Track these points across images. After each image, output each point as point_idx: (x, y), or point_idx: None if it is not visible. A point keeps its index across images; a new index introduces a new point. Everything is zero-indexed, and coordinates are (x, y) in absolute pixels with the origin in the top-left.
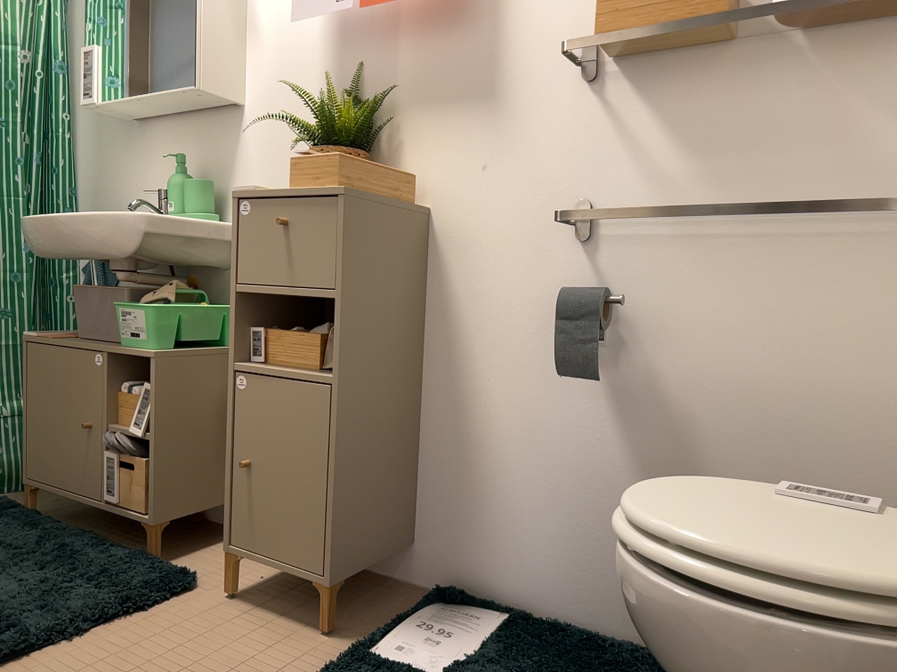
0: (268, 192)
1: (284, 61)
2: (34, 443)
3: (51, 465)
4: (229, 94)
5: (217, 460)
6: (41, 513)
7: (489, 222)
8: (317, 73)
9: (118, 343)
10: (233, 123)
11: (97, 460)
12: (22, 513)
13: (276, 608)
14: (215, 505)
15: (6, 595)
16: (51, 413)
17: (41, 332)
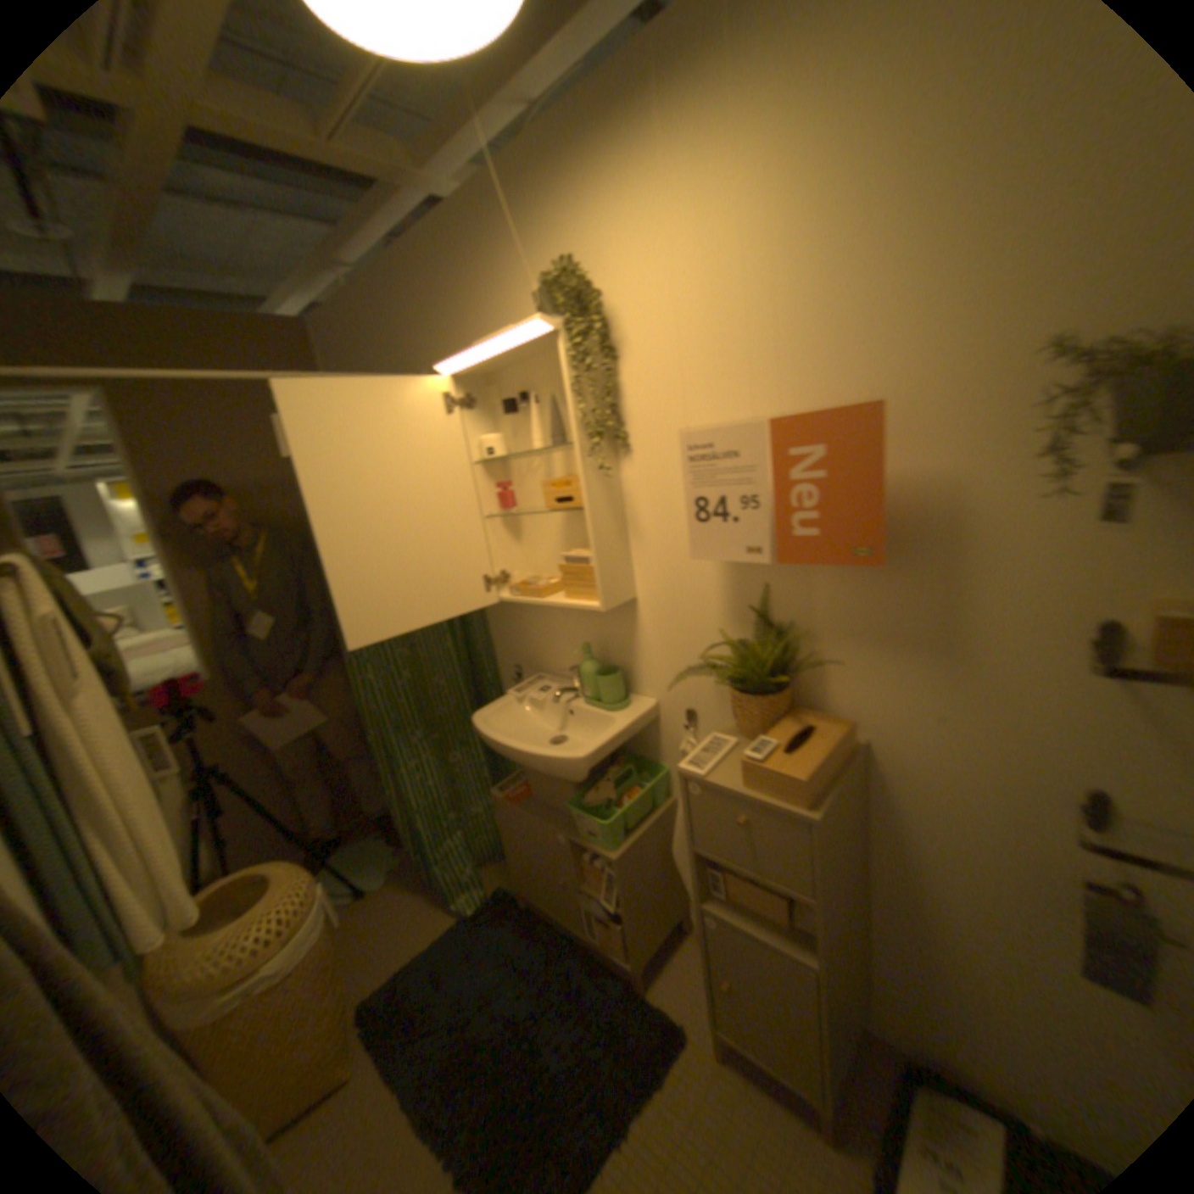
0: (721, 787)
1: (673, 564)
2: (516, 871)
3: (534, 892)
4: (623, 598)
5: (667, 900)
6: (531, 915)
7: (951, 773)
8: (713, 583)
9: (571, 822)
10: (625, 610)
11: (574, 909)
12: (518, 919)
13: (767, 1083)
14: (670, 931)
15: (554, 1079)
16: (526, 858)
17: (502, 794)
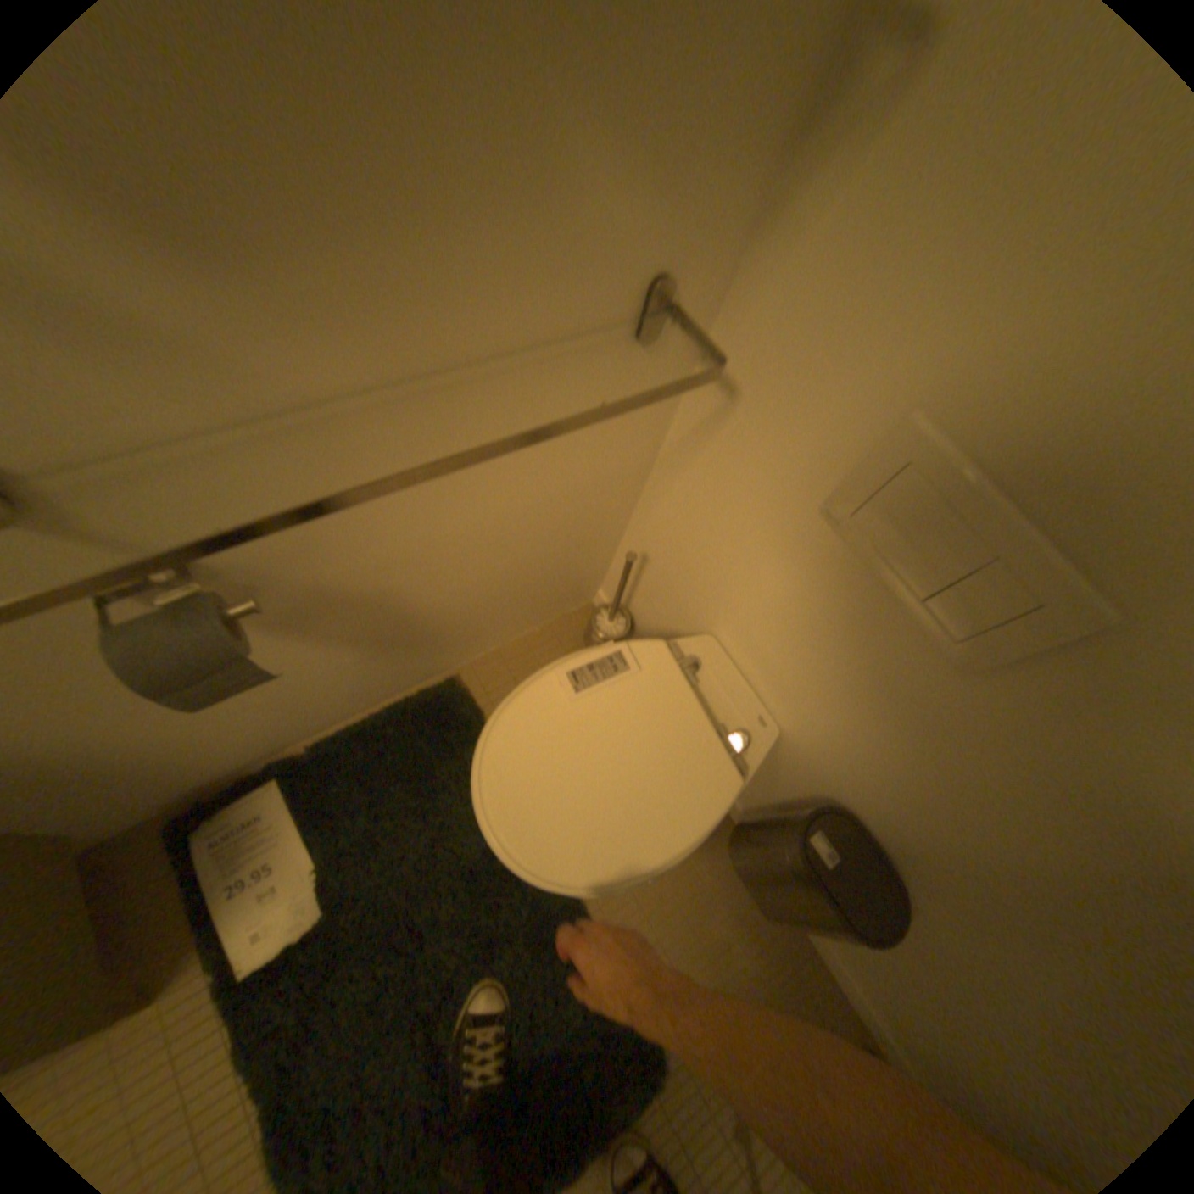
0: None
1: None
2: None
3: None
4: None
5: None
6: None
7: None
8: None
9: None
10: None
11: None
12: None
13: None
14: None
15: None
16: None
17: None
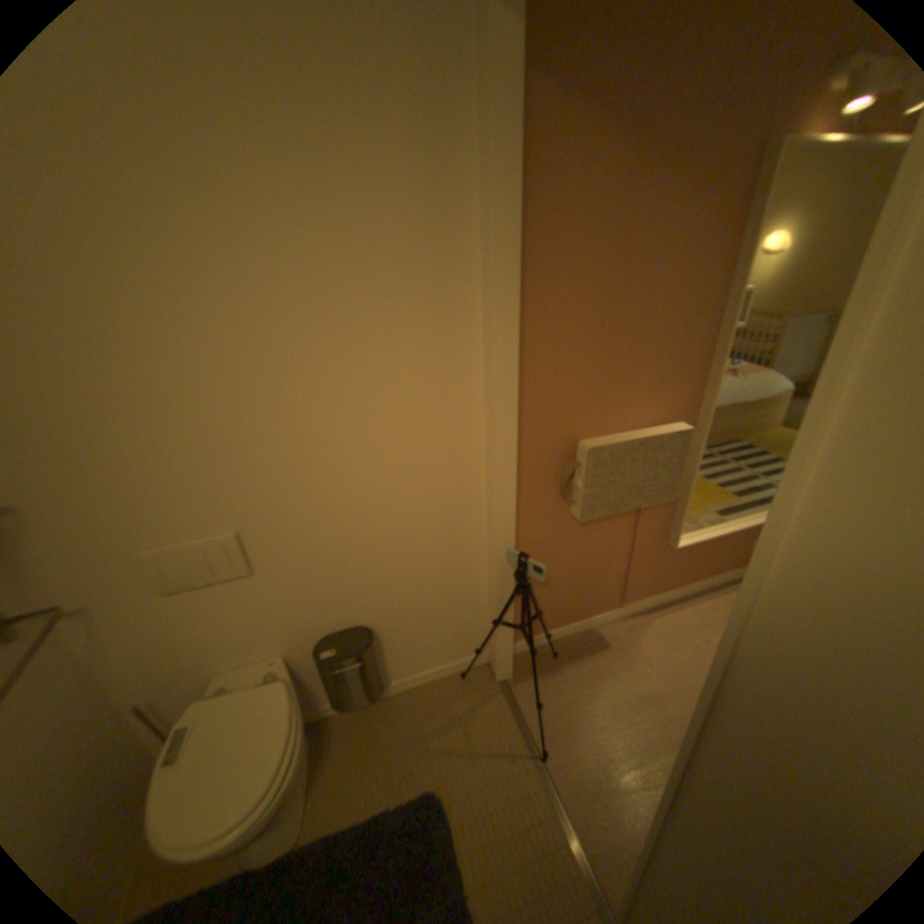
0: None
1: None
2: None
3: None
4: None
5: None
6: None
7: None
8: None
9: None
10: None
11: None
12: None
13: None
14: None
15: None
16: None
17: None
